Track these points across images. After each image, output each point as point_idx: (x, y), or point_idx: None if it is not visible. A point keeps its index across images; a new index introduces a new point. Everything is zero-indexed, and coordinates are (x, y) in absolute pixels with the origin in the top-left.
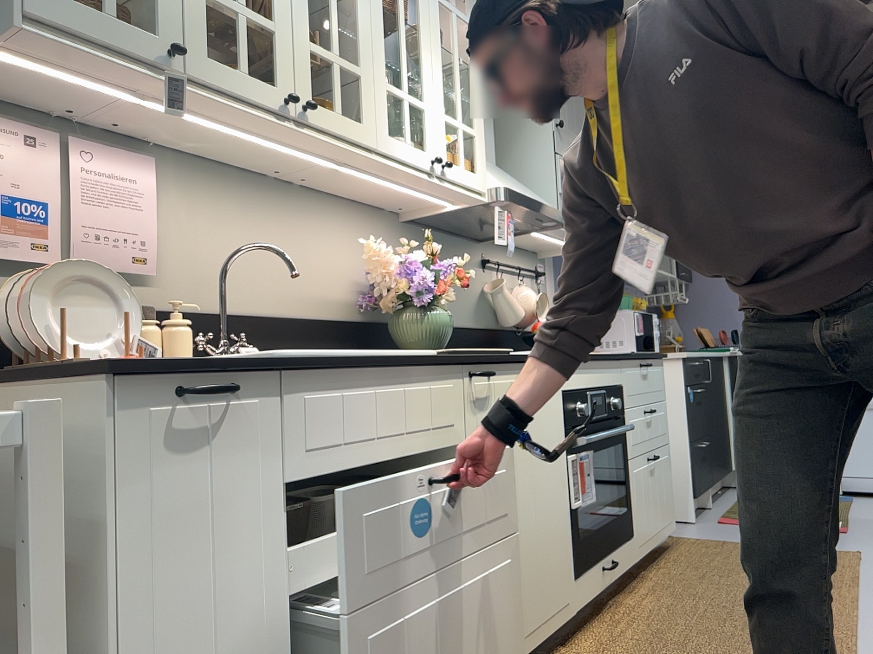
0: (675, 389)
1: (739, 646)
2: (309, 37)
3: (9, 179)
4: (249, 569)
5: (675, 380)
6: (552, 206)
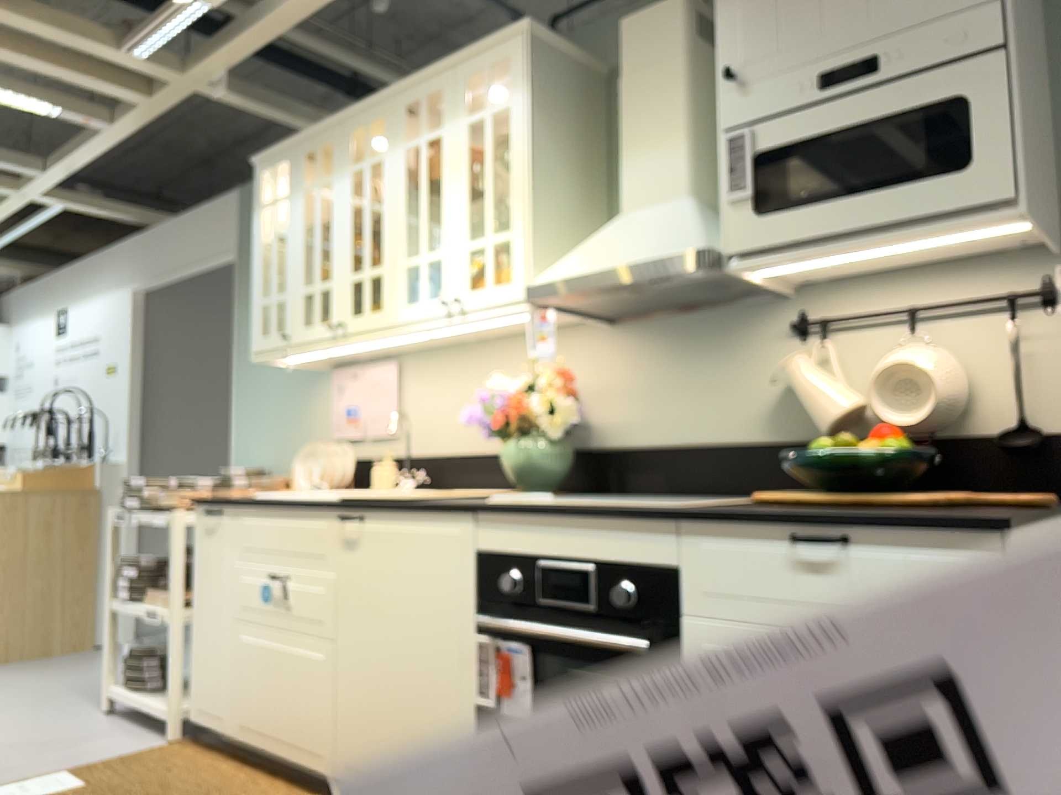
0: None
1: None
2: (349, 272)
3: (346, 398)
4: (222, 596)
5: None
6: (662, 251)
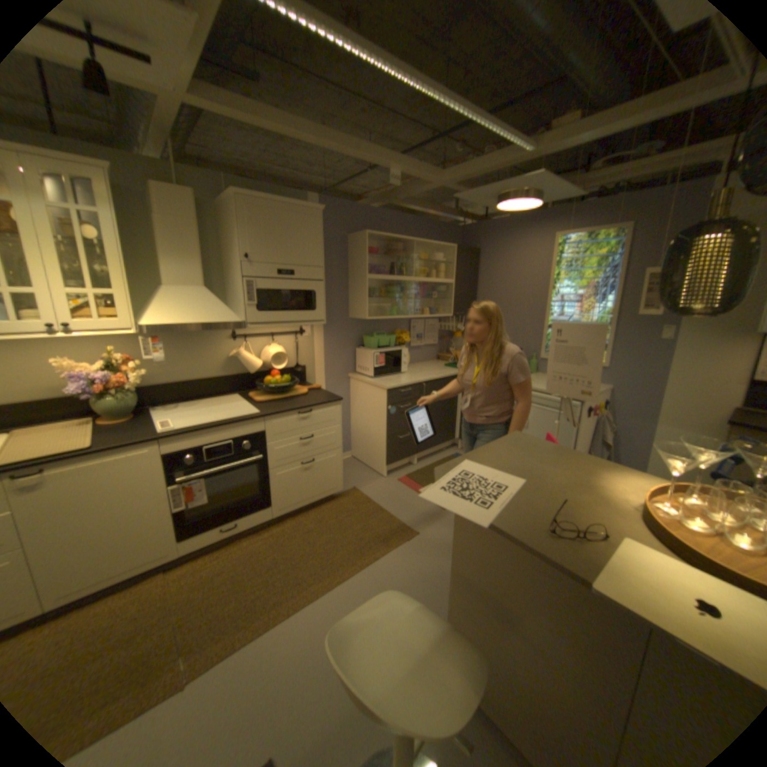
0: (382, 406)
1: (229, 601)
2: None
3: None
4: None
5: (382, 400)
6: (223, 320)
